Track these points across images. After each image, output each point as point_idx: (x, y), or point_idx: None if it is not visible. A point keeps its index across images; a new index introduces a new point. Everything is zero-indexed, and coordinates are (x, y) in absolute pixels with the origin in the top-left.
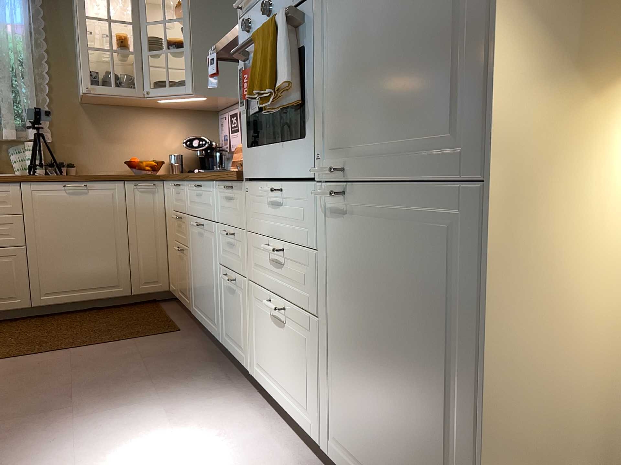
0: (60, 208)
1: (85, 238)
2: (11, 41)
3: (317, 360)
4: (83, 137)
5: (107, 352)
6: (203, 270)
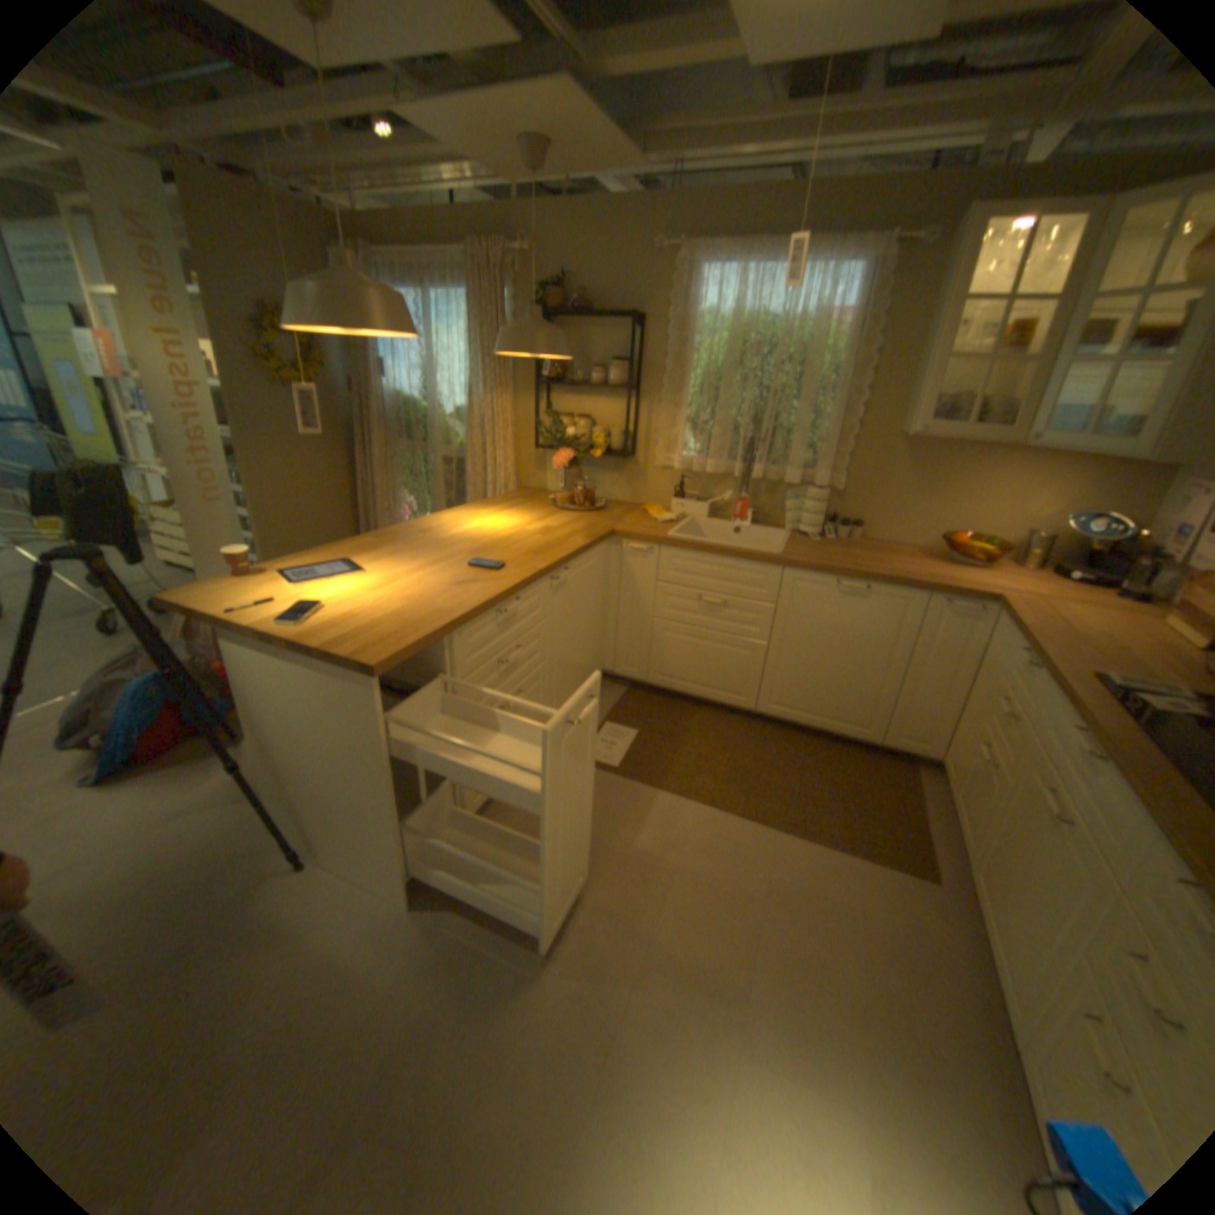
0: (824, 610)
1: (844, 655)
2: (831, 339)
3: None
4: (890, 485)
5: (821, 873)
6: (1034, 884)
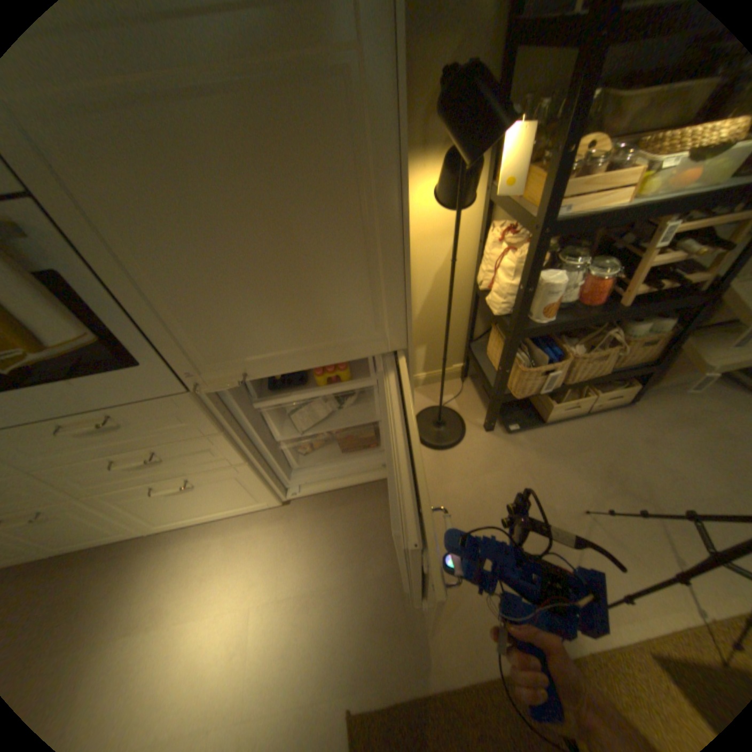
0: None
1: None
2: None
3: (249, 480)
4: None
5: None
6: None
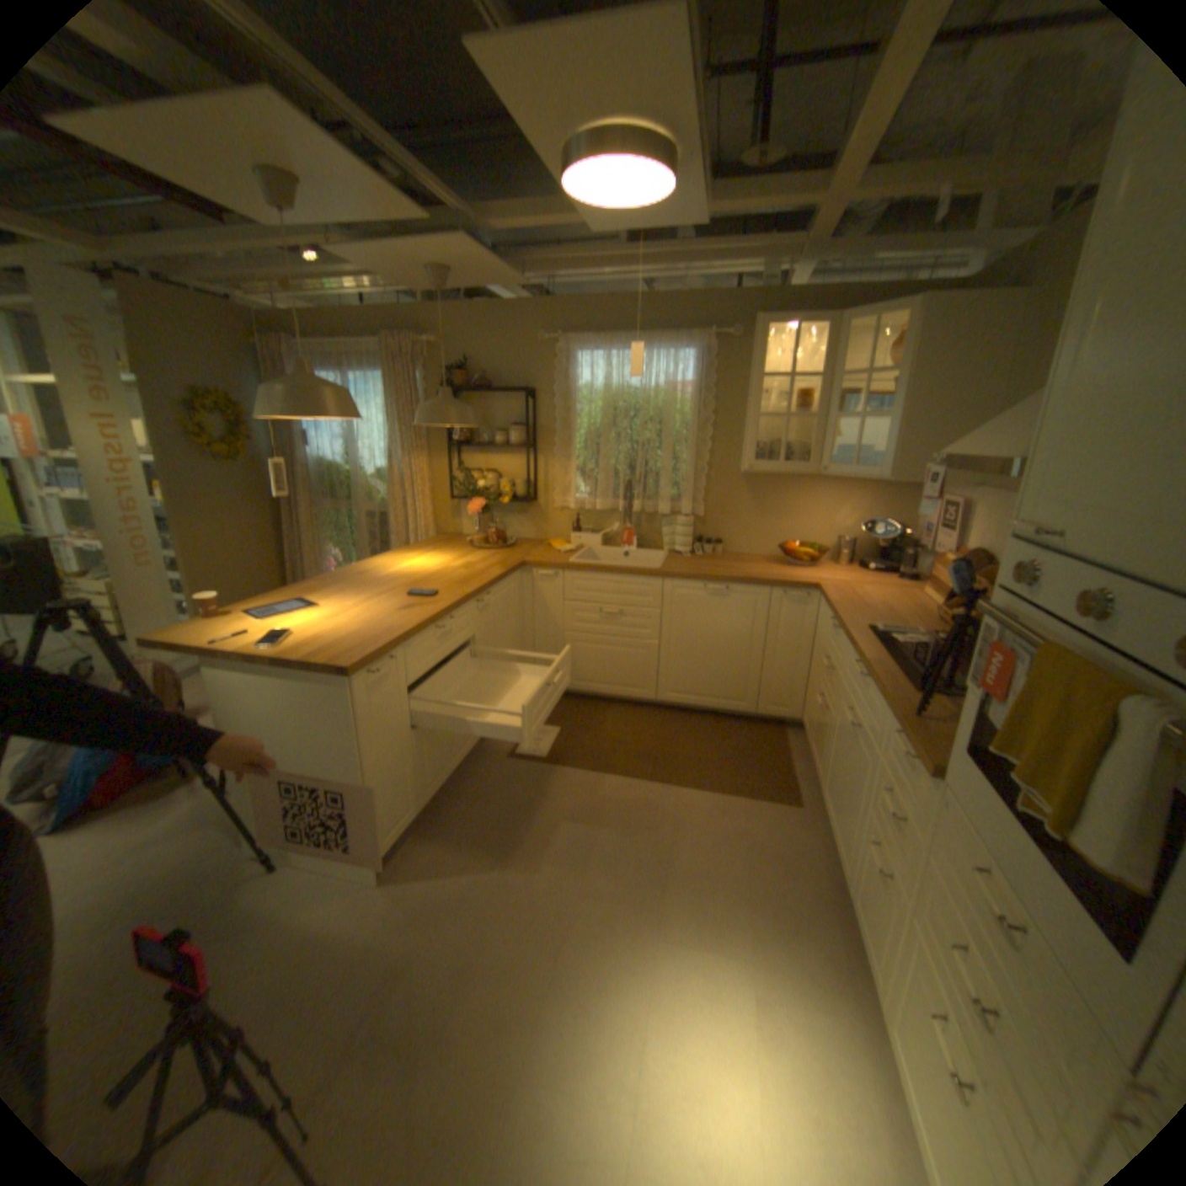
0: (698, 610)
1: (717, 644)
2: (679, 404)
3: None
4: (737, 510)
5: (714, 813)
6: (849, 779)
